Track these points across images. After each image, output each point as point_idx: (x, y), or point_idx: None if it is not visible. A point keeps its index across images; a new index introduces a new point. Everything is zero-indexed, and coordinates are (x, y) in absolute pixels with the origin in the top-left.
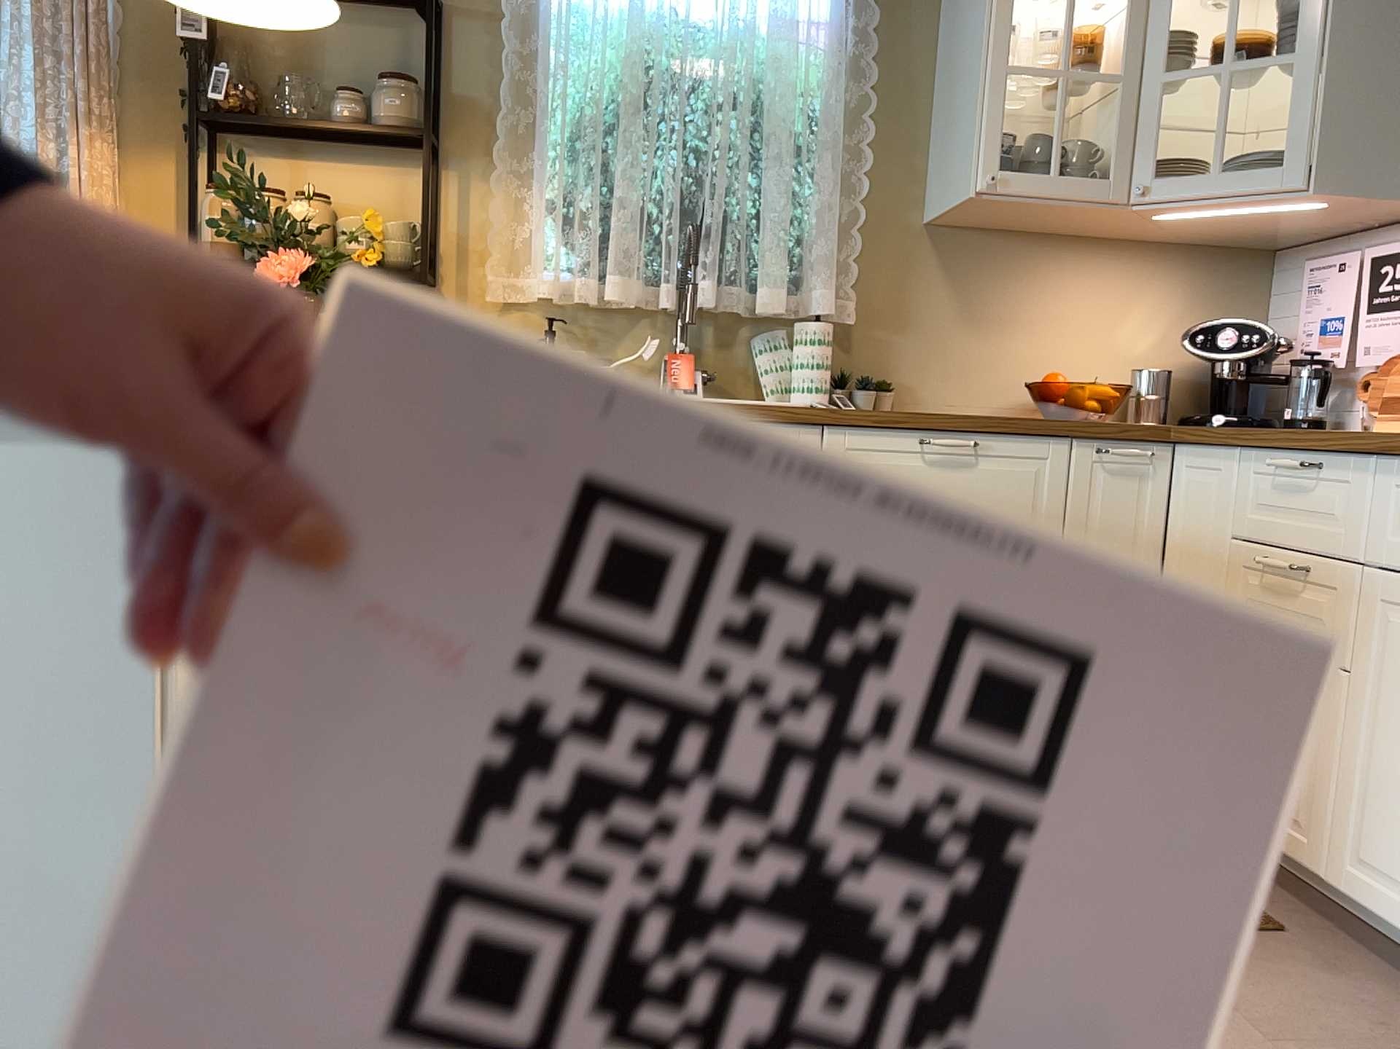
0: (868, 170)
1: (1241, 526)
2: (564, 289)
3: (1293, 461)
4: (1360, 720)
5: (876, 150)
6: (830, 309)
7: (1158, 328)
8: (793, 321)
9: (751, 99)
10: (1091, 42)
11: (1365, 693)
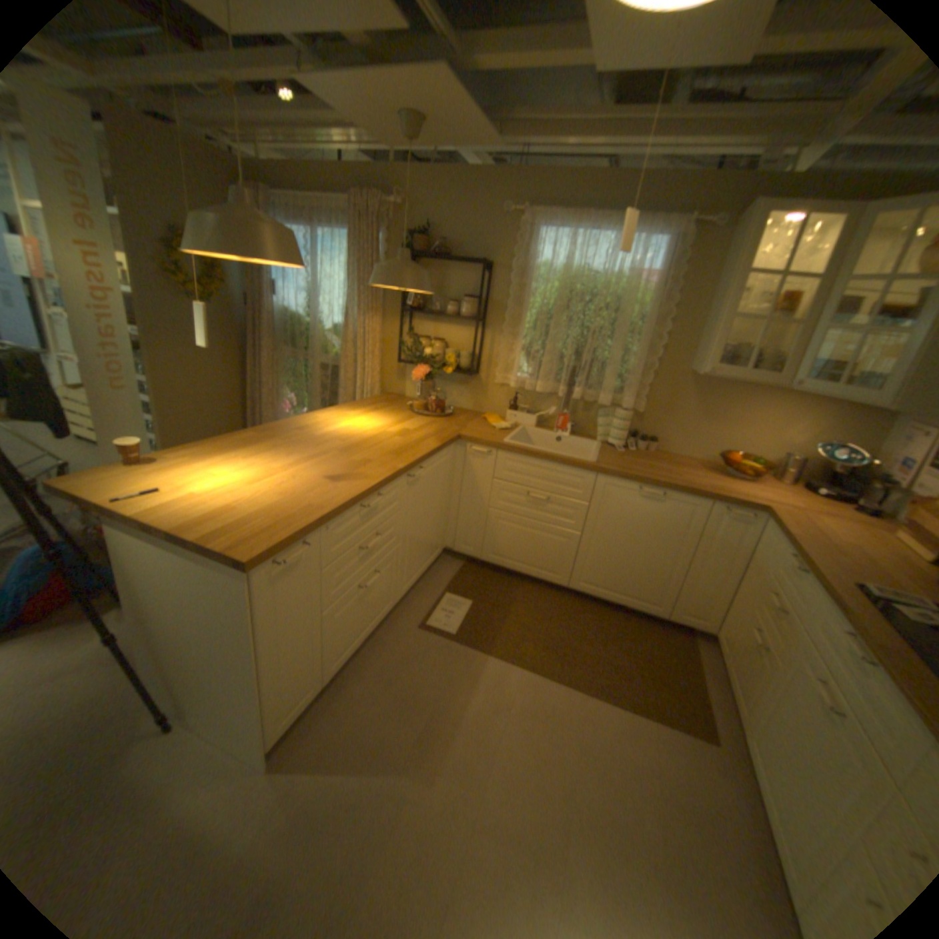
0: (666, 342)
1: (776, 571)
2: (522, 382)
3: (801, 560)
4: (778, 690)
5: (673, 332)
6: (634, 403)
7: (811, 434)
8: (616, 405)
9: (614, 307)
10: (799, 293)
11: (783, 681)
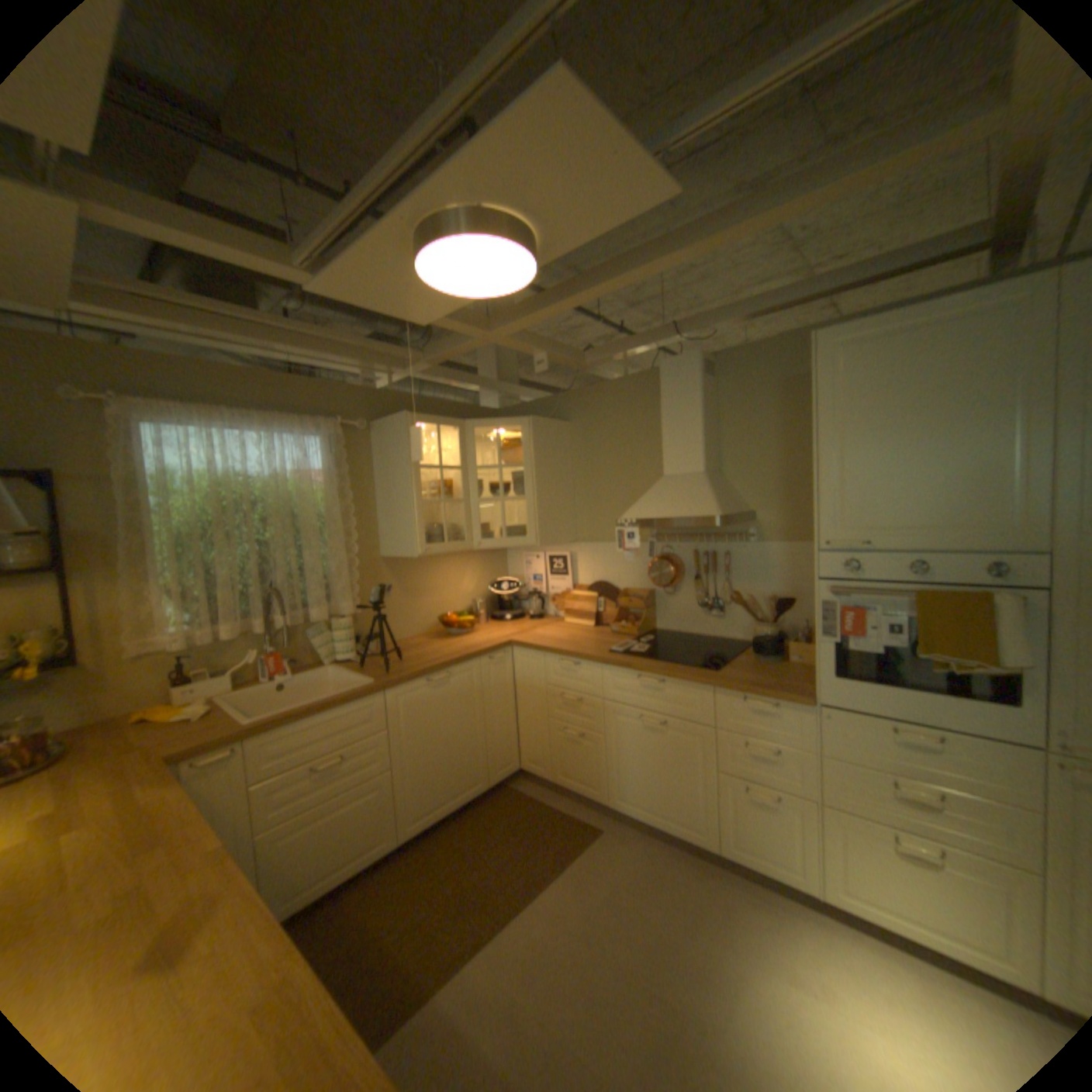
0: (350, 539)
1: (549, 681)
2: (183, 641)
3: (567, 660)
4: (611, 752)
5: (353, 529)
6: (344, 609)
7: (474, 581)
8: (325, 619)
9: (286, 515)
10: (443, 482)
11: (611, 743)
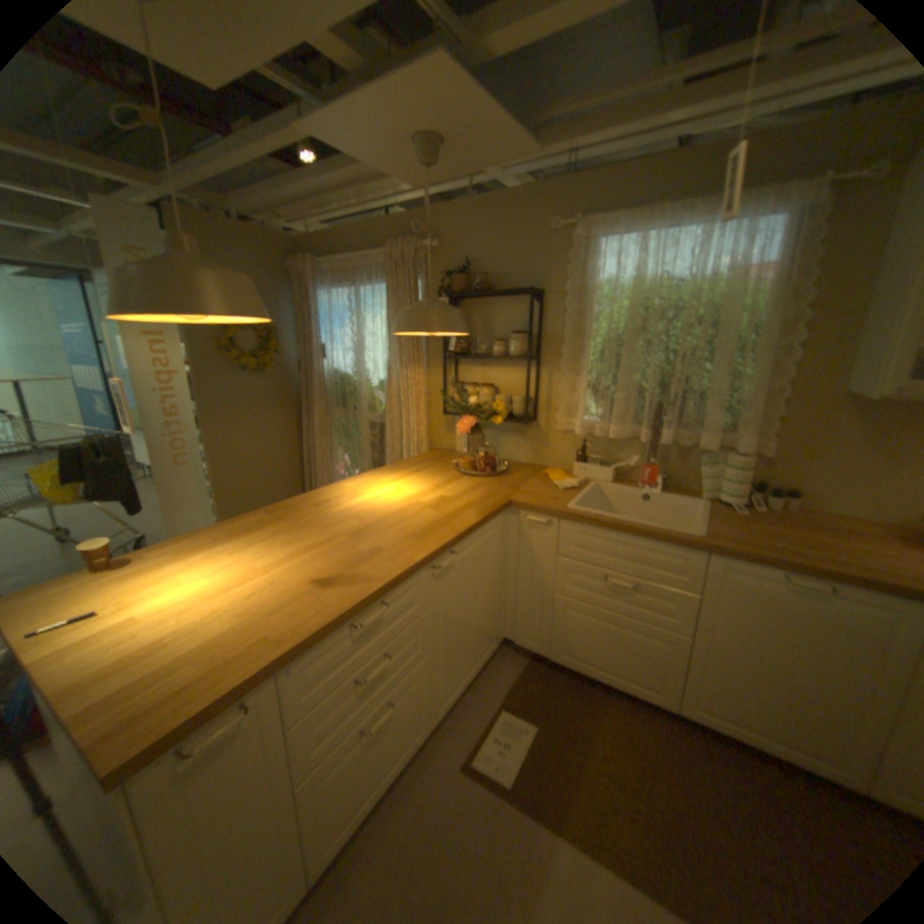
0: (801, 356)
1: None
2: (593, 426)
3: None
4: None
5: (811, 341)
6: (758, 444)
7: None
8: (730, 448)
9: (712, 319)
10: None
11: None
